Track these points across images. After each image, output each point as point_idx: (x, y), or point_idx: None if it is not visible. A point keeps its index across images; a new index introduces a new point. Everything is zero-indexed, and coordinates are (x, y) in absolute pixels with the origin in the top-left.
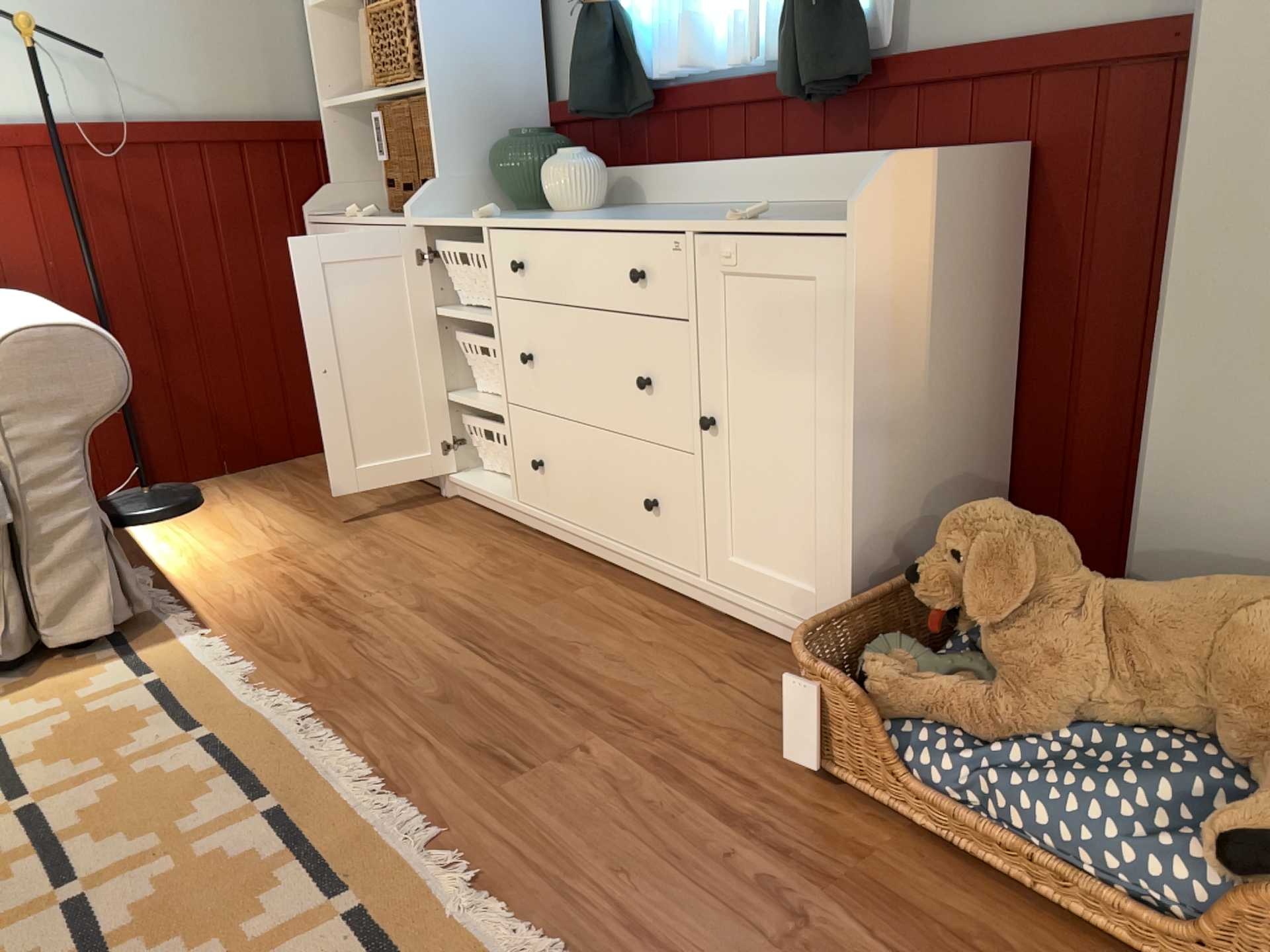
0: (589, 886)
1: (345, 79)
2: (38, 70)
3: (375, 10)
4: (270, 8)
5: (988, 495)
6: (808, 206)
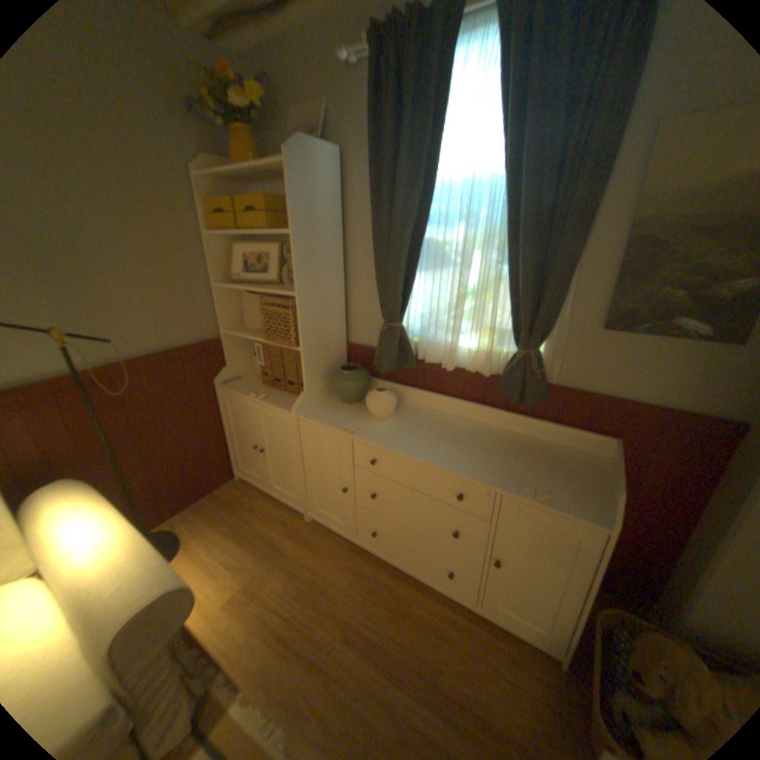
0: None
1: (231, 315)
2: (65, 356)
3: (262, 300)
4: (191, 284)
5: None
6: (508, 436)
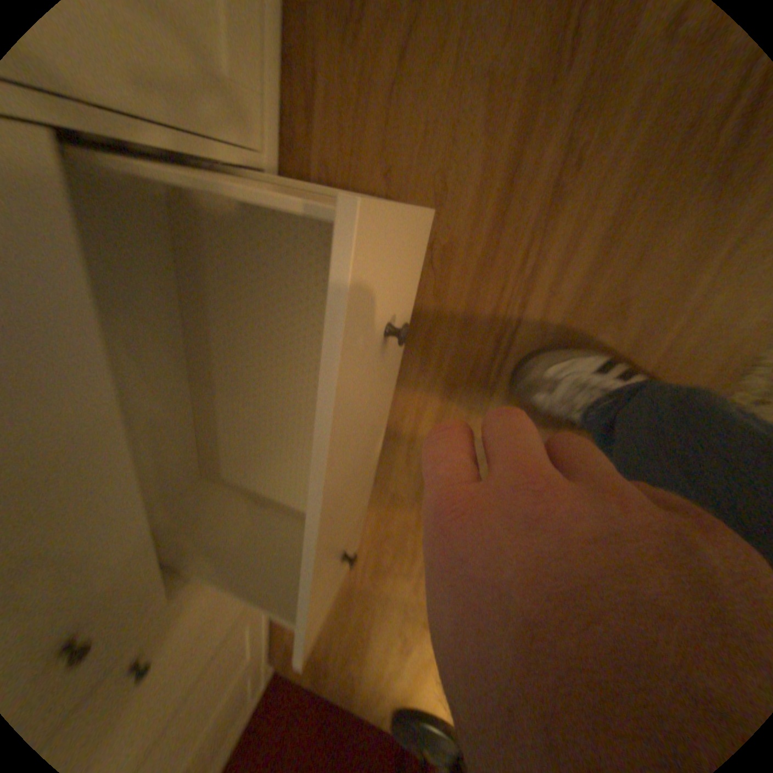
0: None
1: None
2: None
3: None
4: None
5: None
6: None
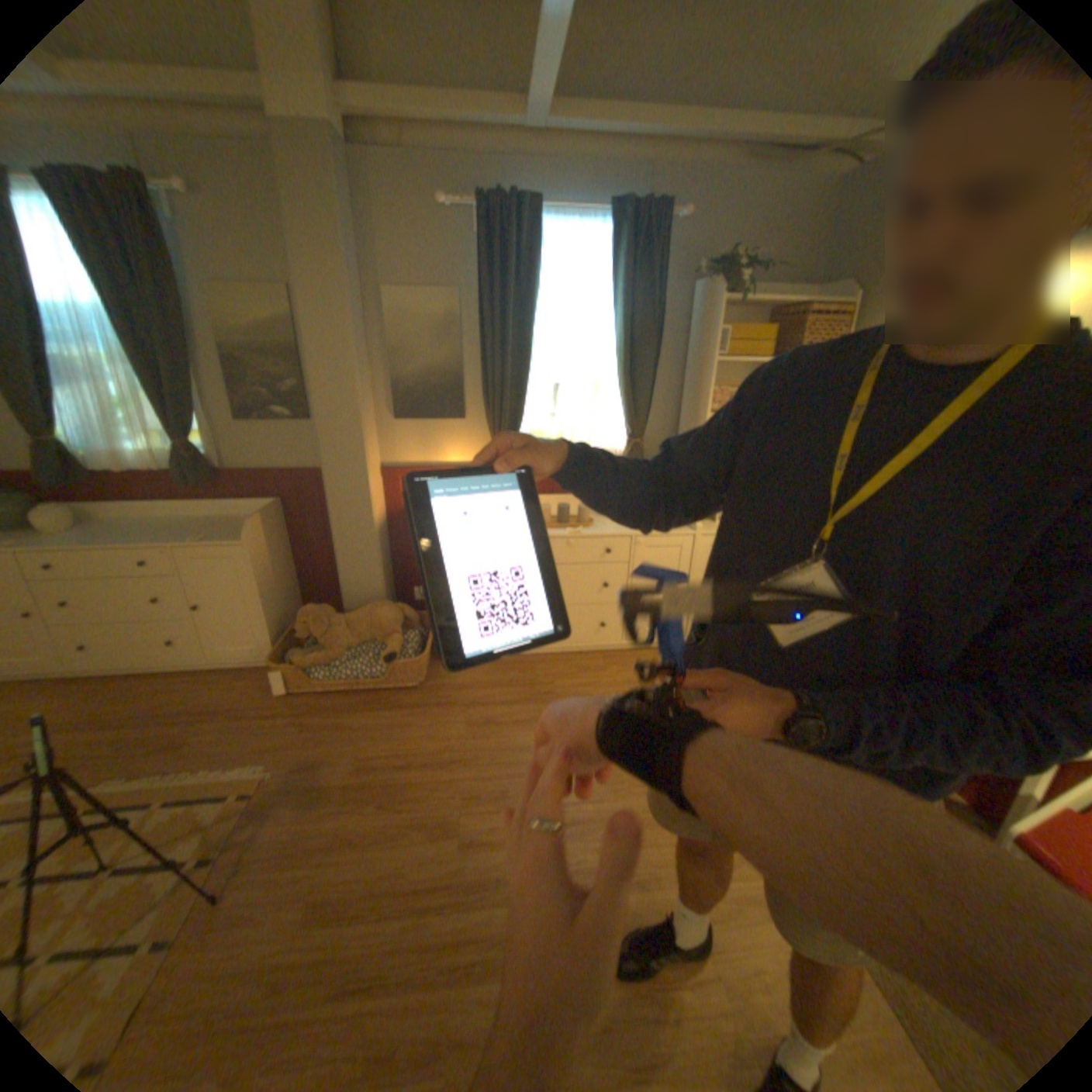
0: (237, 754)
1: None
2: None
3: None
4: None
5: (296, 598)
6: (199, 520)
